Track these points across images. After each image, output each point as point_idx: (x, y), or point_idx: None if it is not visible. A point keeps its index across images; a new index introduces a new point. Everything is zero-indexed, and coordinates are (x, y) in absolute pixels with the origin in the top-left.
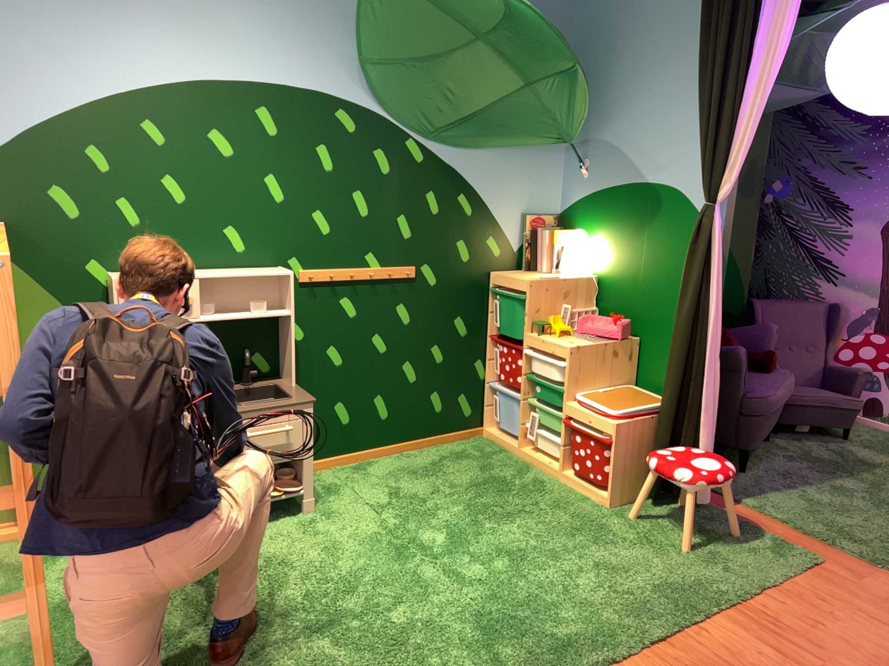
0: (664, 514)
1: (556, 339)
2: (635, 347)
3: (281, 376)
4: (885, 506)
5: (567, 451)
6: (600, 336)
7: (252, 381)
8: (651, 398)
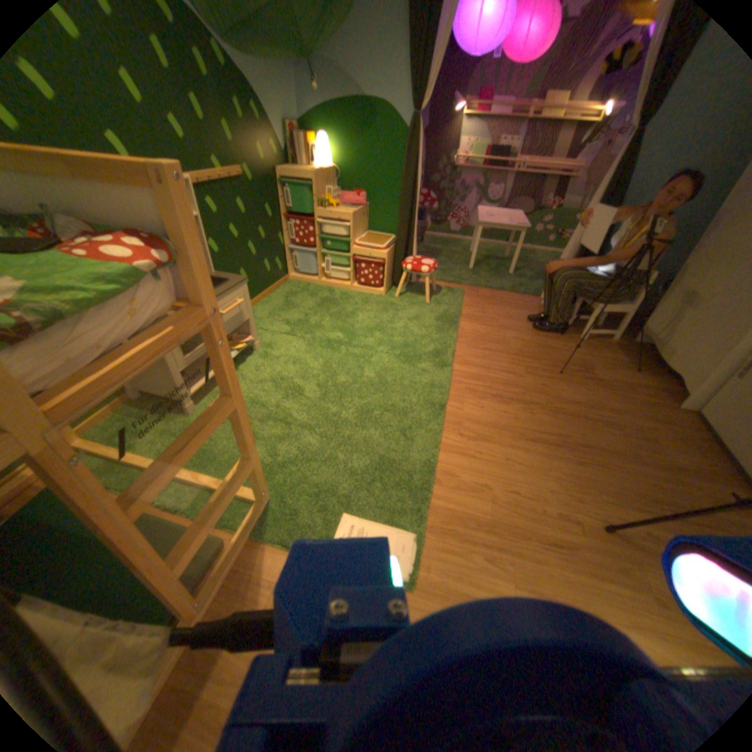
0: (405, 292)
1: (335, 209)
2: (366, 208)
3: None
4: (460, 265)
5: (353, 274)
6: (352, 204)
7: None
8: (384, 236)
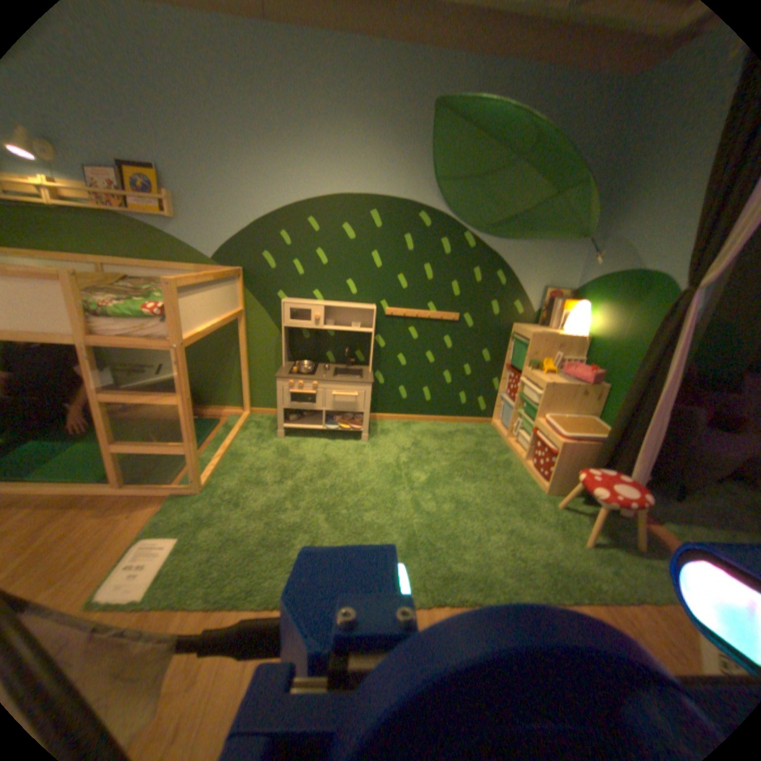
0: (588, 515)
1: (542, 374)
2: (607, 390)
3: (367, 364)
4: None
5: (531, 449)
6: (578, 378)
7: (347, 364)
8: (605, 431)
